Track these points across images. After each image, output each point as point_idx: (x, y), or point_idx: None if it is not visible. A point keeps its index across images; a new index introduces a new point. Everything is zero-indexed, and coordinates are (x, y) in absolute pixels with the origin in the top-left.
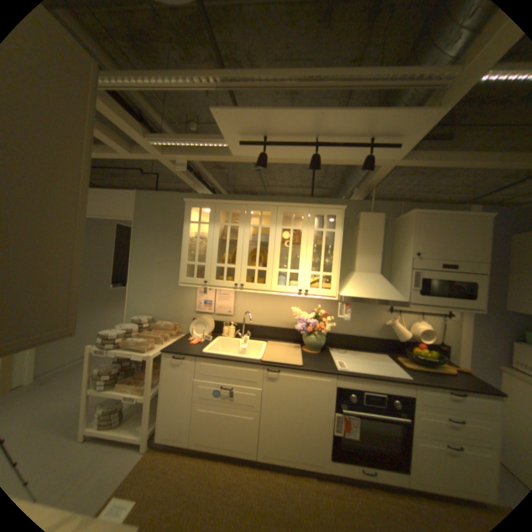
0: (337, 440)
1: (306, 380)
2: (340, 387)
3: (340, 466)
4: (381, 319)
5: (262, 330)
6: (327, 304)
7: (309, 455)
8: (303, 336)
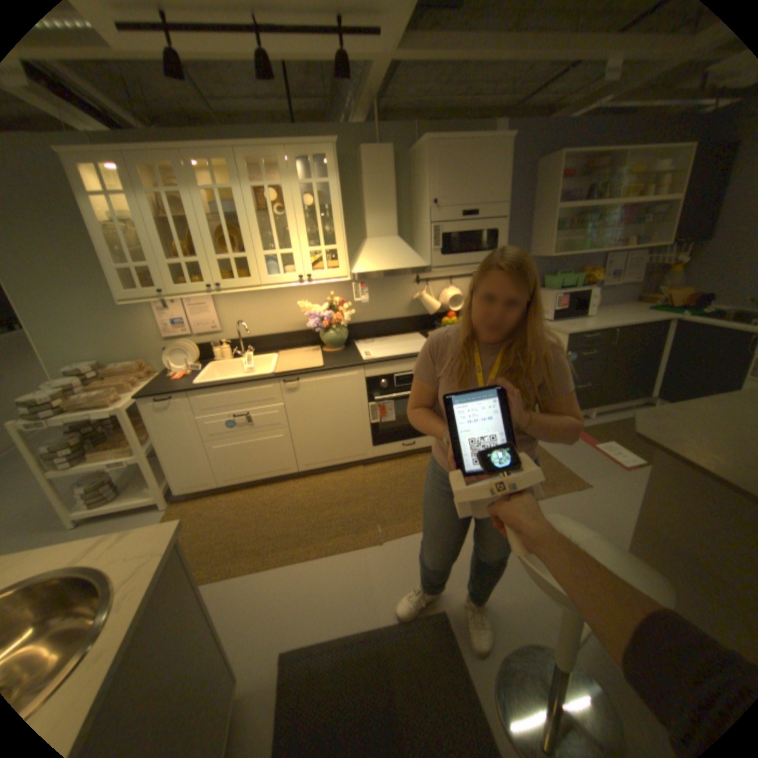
0: (375, 427)
1: (331, 380)
2: (369, 377)
3: (381, 447)
4: (408, 294)
5: (268, 340)
6: (342, 289)
7: (350, 448)
8: (320, 334)
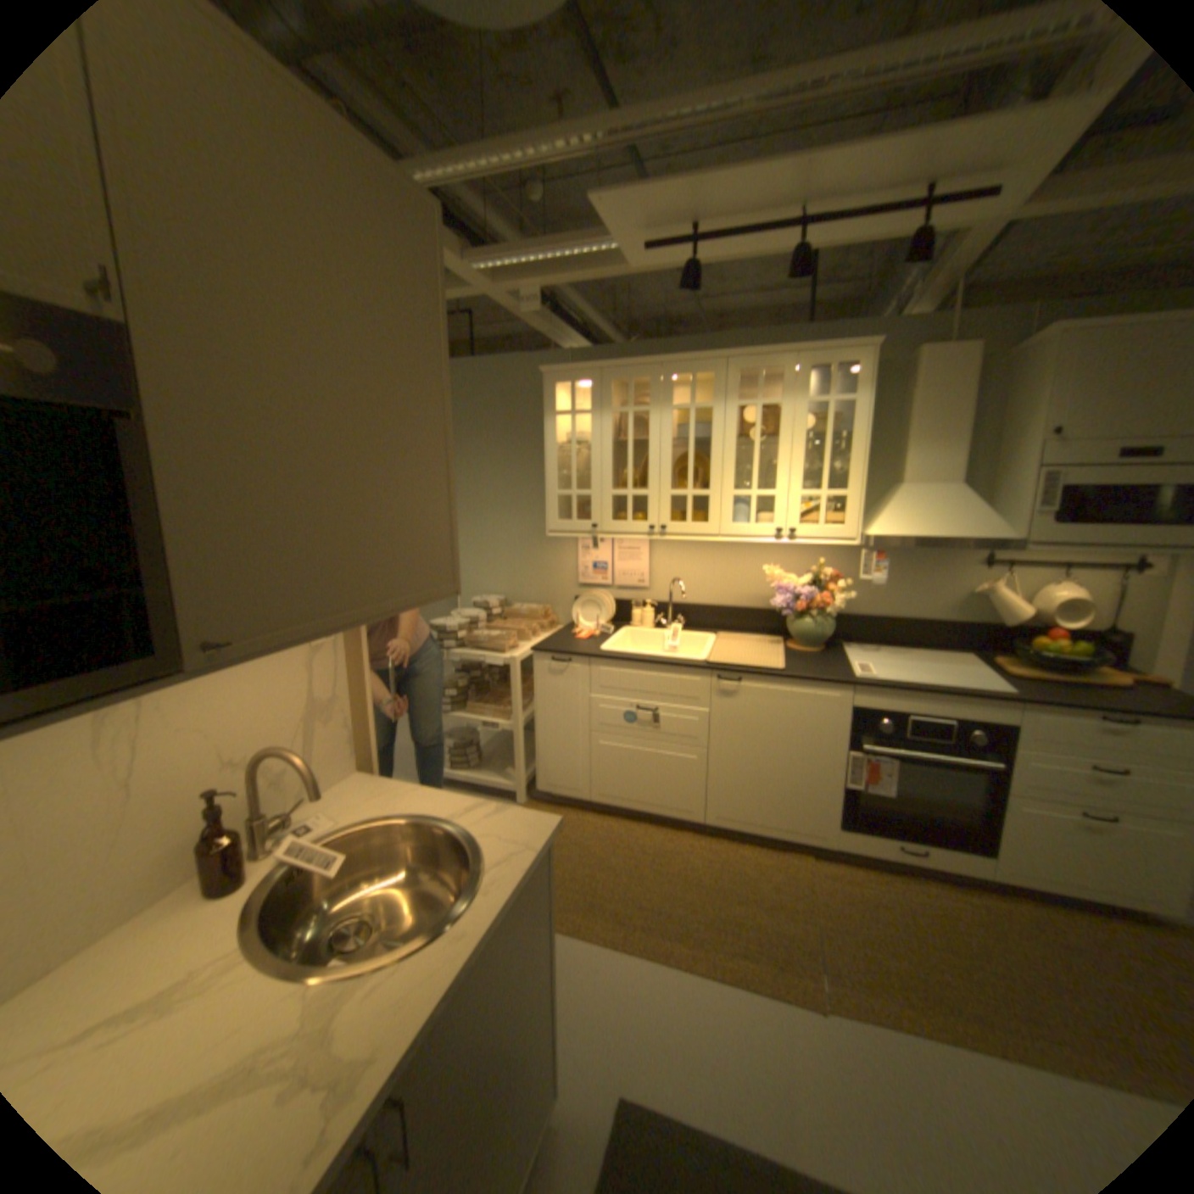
0: (853, 798)
1: (792, 695)
2: (861, 708)
3: (858, 839)
4: (965, 582)
5: (706, 614)
6: (840, 557)
7: (799, 820)
8: (789, 620)
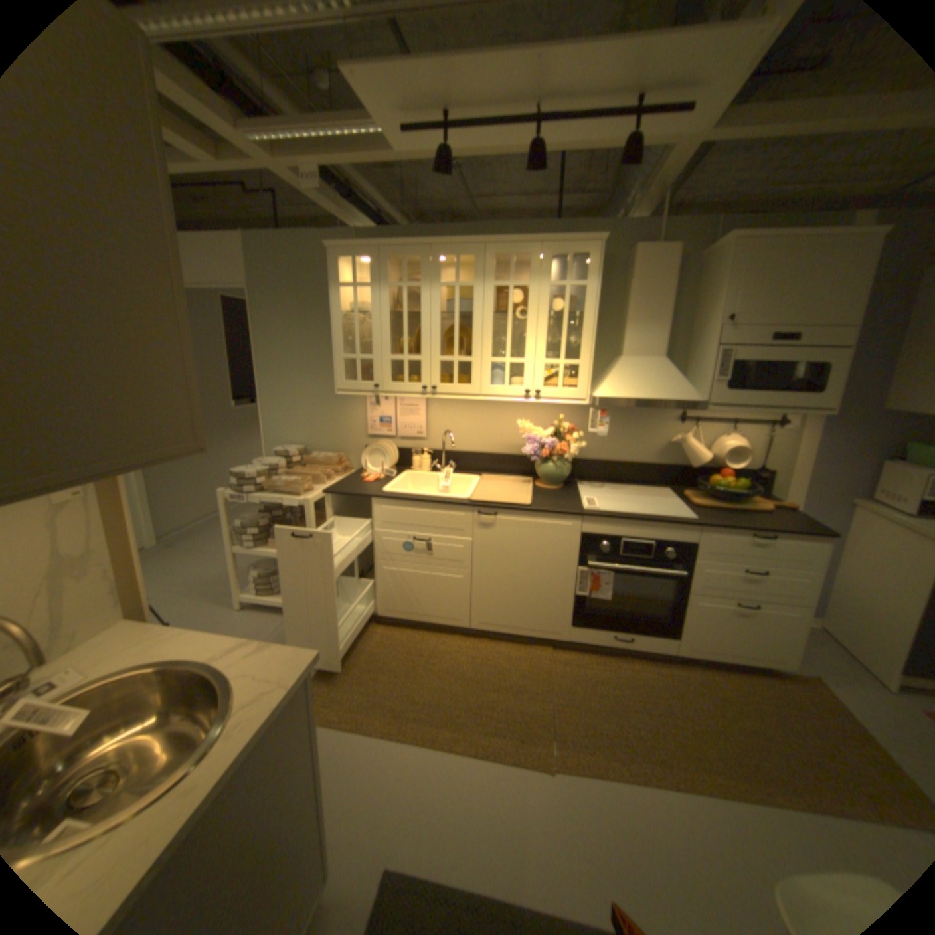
0: (580, 601)
1: (536, 524)
2: (587, 533)
3: (583, 632)
4: (665, 433)
5: (473, 459)
6: (575, 413)
7: (541, 620)
8: (535, 464)
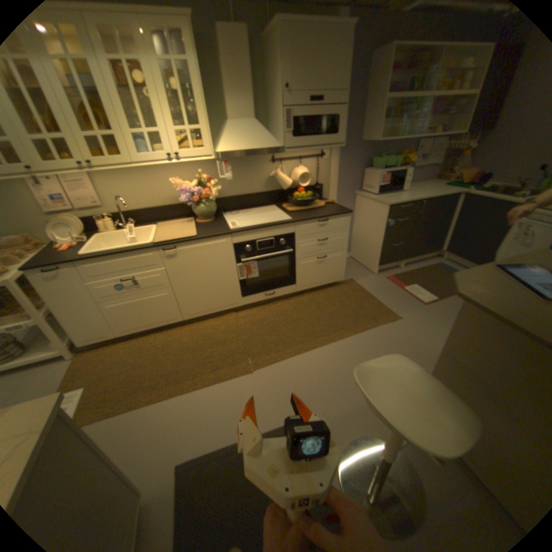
0: (243, 282)
1: (205, 247)
2: (237, 243)
3: (249, 297)
4: (266, 171)
5: (148, 213)
6: (209, 167)
7: (225, 300)
8: (193, 207)
